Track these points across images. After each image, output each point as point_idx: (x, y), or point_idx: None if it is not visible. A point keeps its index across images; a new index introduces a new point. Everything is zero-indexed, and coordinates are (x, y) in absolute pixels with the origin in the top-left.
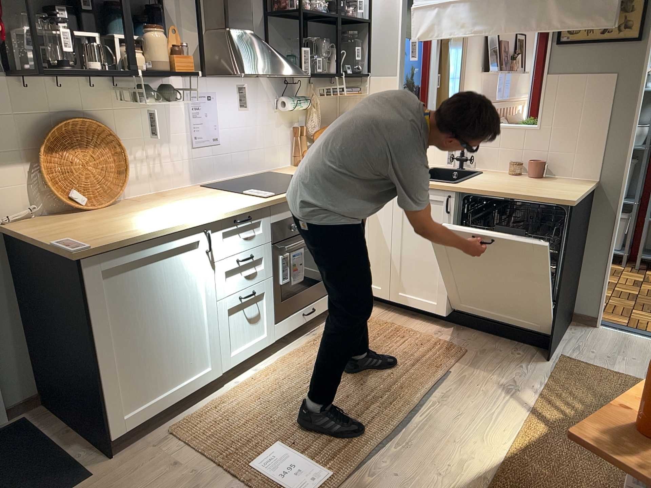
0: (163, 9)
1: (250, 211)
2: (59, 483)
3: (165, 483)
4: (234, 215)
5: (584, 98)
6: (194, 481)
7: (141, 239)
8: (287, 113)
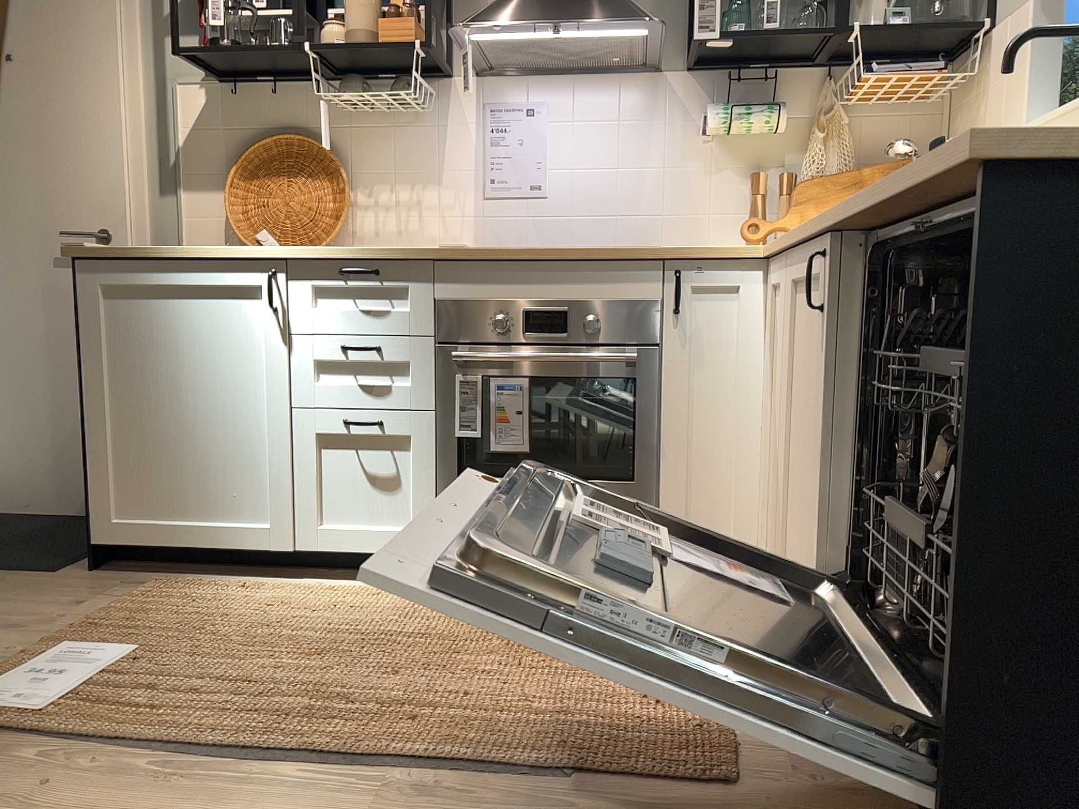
0: None
1: (379, 261)
2: (36, 564)
3: (36, 610)
4: (337, 259)
5: None
6: (39, 624)
7: (156, 254)
8: (741, 148)
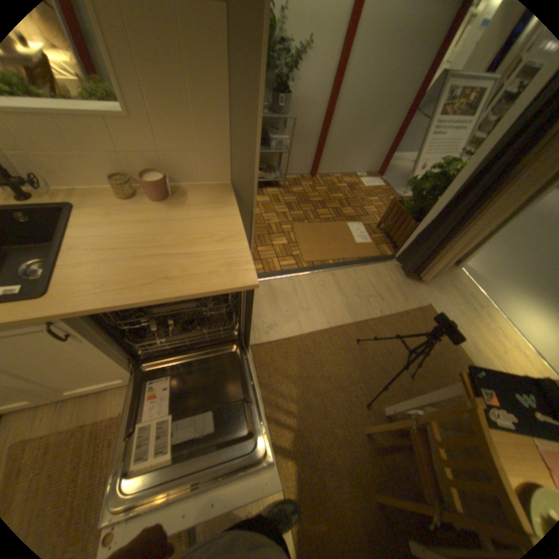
0: None
1: None
2: None
3: None
4: None
5: (183, 59)
6: None
7: None
8: None
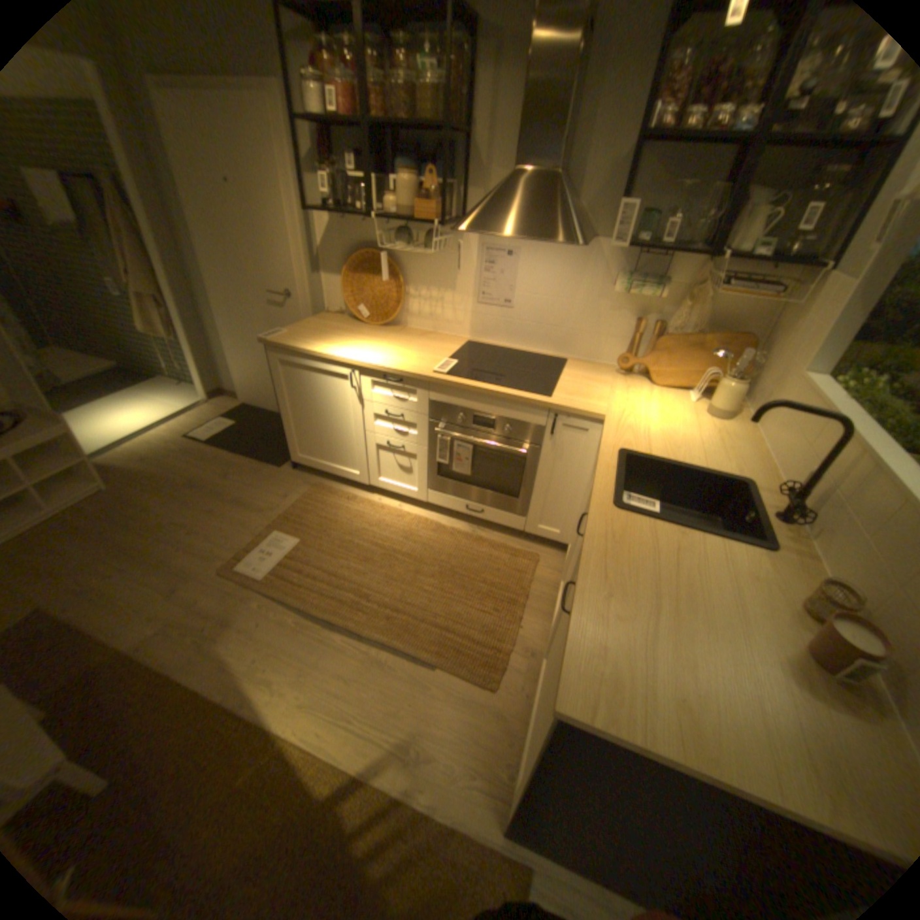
0: (468, 143)
1: (402, 376)
2: (274, 458)
3: (269, 496)
4: (382, 370)
5: None
6: (269, 508)
7: (299, 350)
8: (639, 297)
